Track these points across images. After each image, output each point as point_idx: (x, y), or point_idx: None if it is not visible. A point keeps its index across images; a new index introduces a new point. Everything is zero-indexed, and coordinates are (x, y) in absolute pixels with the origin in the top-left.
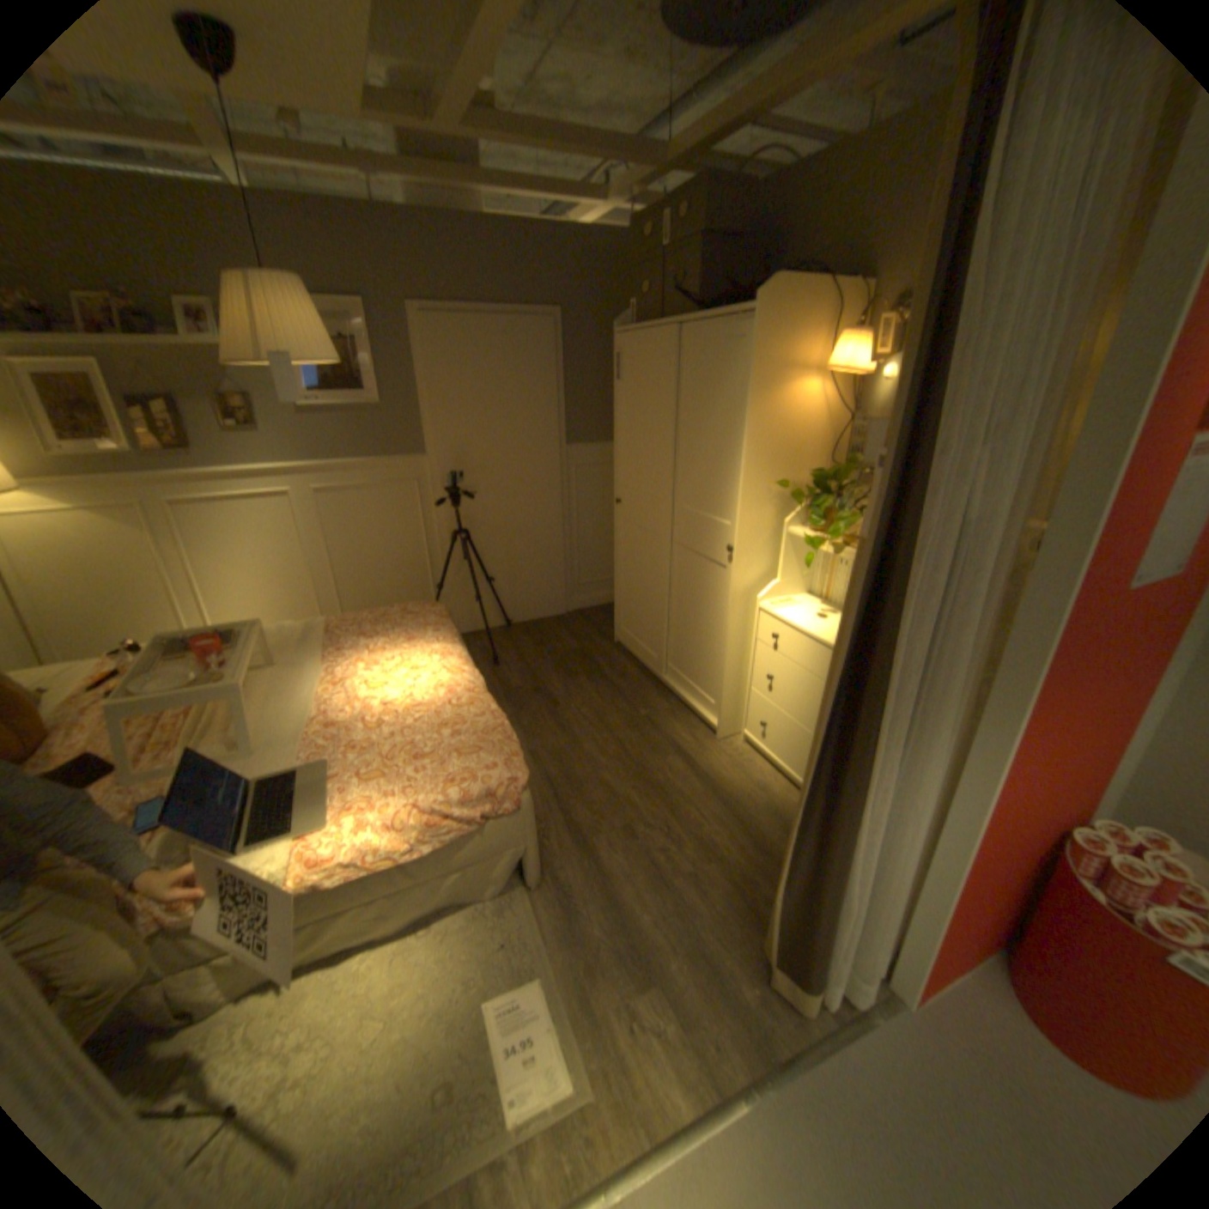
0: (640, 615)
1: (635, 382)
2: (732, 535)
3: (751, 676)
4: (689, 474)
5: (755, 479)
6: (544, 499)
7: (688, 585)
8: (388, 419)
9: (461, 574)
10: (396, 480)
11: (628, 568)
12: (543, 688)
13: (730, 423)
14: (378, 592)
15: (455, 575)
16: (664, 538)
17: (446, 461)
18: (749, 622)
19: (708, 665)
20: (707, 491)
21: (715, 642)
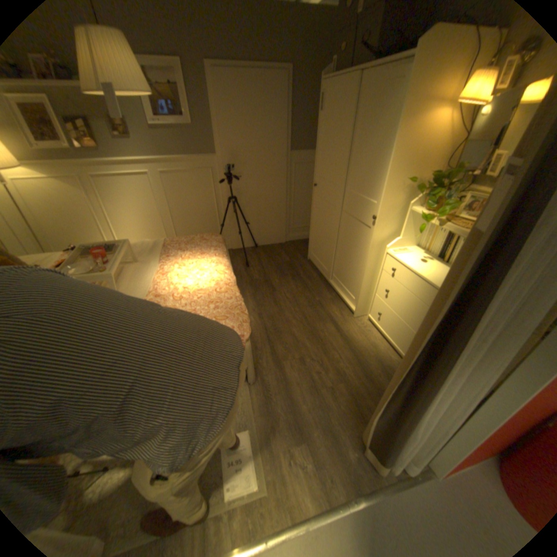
0: (321, 248)
1: (331, 112)
2: (376, 209)
3: (376, 288)
4: (356, 171)
5: (396, 176)
6: (277, 182)
7: (348, 235)
8: (195, 133)
9: (232, 220)
10: (200, 168)
11: (317, 222)
12: (268, 281)
13: (385, 139)
14: (192, 226)
15: (229, 220)
16: (338, 208)
17: (226, 158)
18: (379, 259)
19: (354, 279)
20: (365, 182)
21: (359, 268)
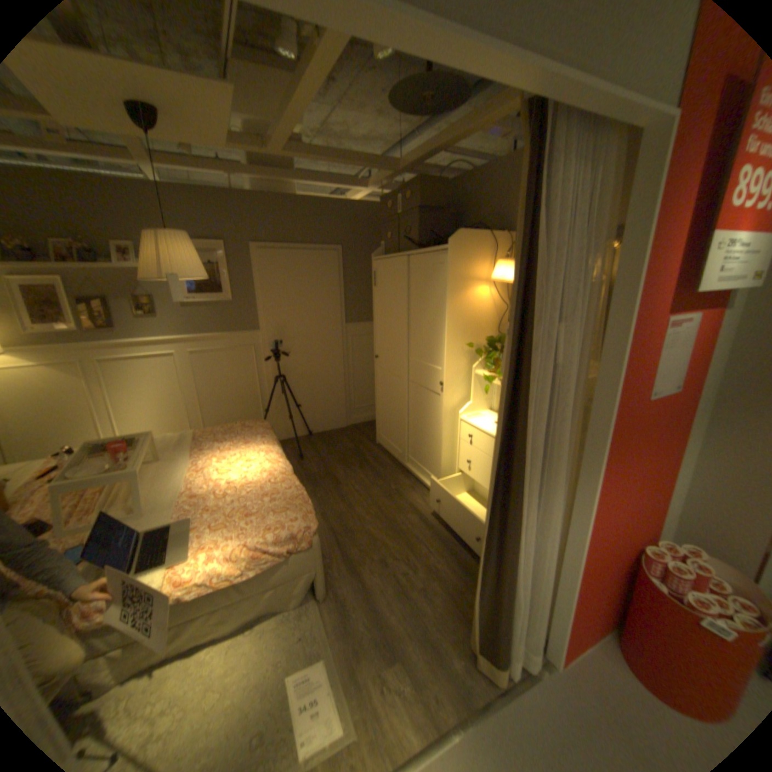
0: (391, 426)
1: (385, 288)
2: (442, 376)
3: (458, 462)
4: (417, 341)
5: (453, 343)
6: (332, 356)
7: (419, 407)
8: (237, 310)
9: (280, 403)
10: (240, 346)
11: (384, 397)
12: (331, 474)
13: (438, 311)
14: (228, 415)
15: (276, 404)
16: (404, 379)
17: (272, 334)
18: (455, 428)
19: (433, 456)
20: (427, 350)
21: (436, 441)
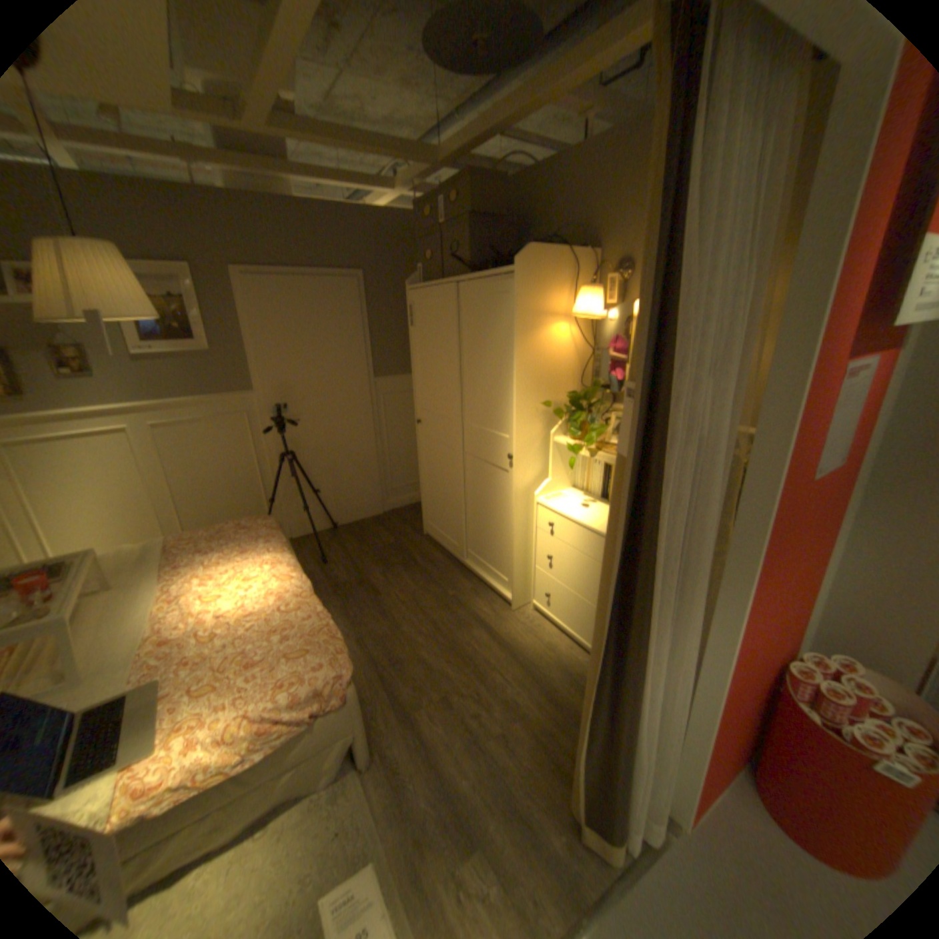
0: (443, 511)
1: (425, 327)
2: (510, 445)
3: (535, 557)
4: (473, 399)
5: (525, 401)
6: (359, 422)
7: (479, 486)
8: (217, 362)
9: (290, 488)
10: (227, 413)
11: (431, 474)
12: (366, 580)
13: (502, 358)
14: (215, 509)
15: (285, 489)
16: (458, 450)
17: (272, 395)
18: (529, 513)
19: (501, 550)
20: (489, 411)
21: (505, 531)
